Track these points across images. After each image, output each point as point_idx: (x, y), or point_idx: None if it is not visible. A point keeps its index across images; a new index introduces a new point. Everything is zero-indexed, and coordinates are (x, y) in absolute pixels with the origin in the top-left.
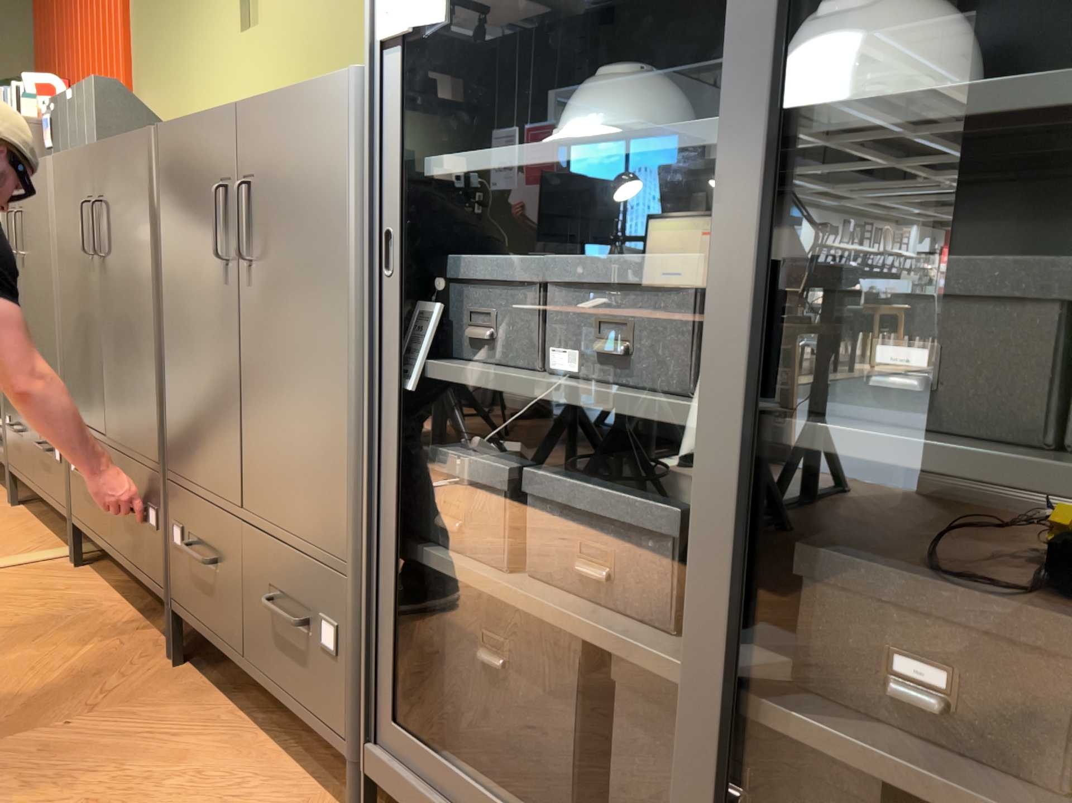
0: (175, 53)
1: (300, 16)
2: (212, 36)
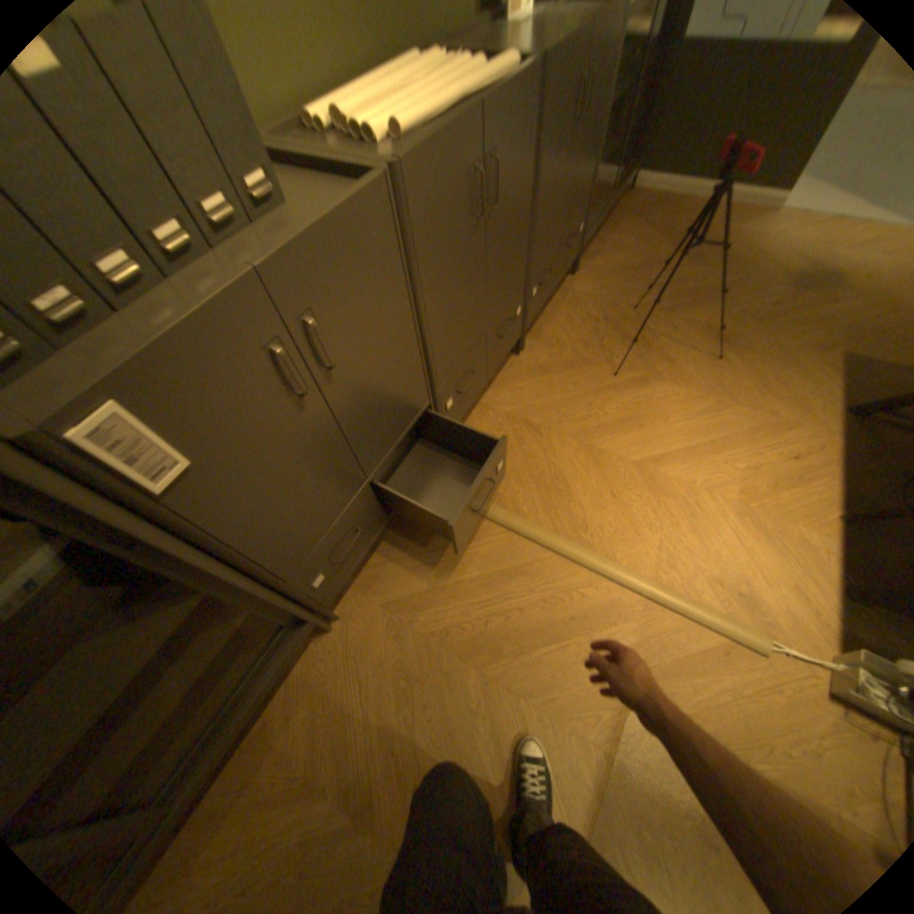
0: None
1: None
2: None
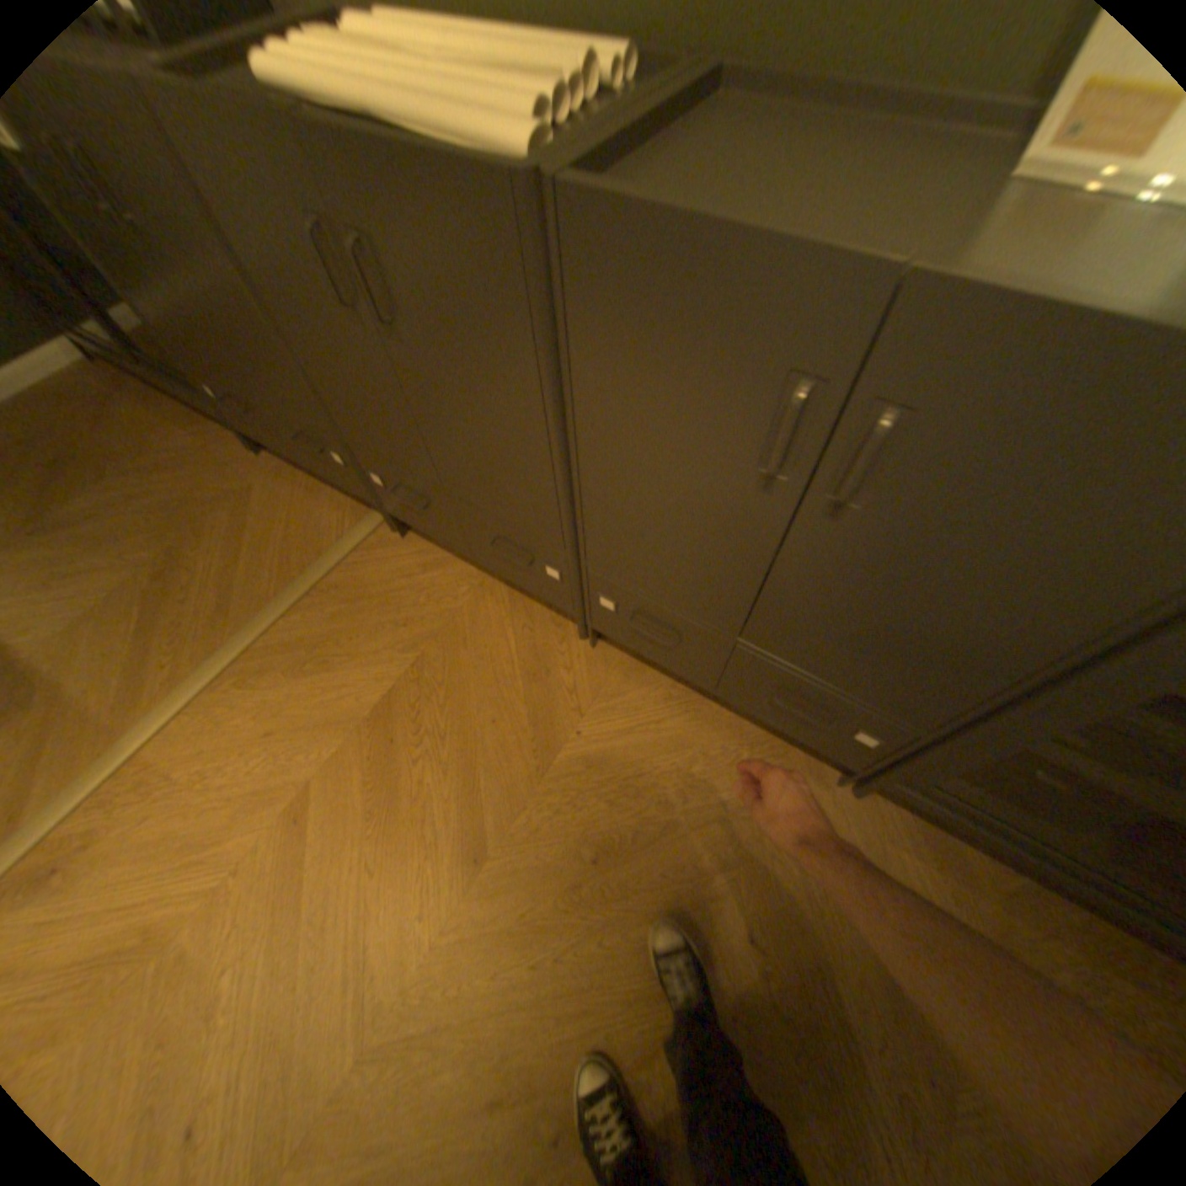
0: None
1: None
2: None
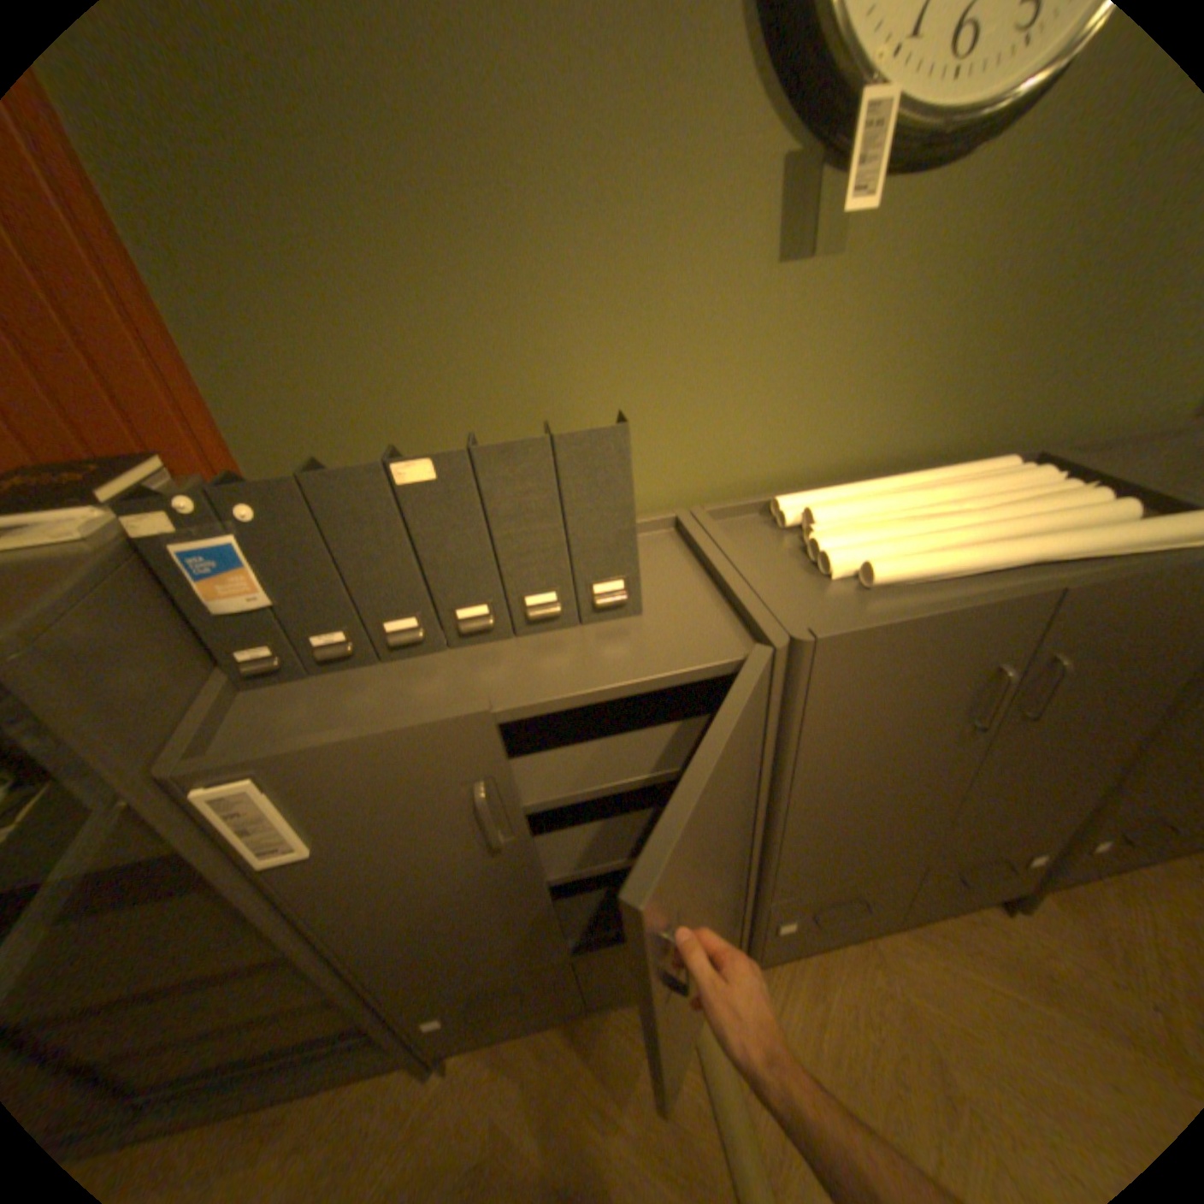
0: (459, 277)
1: (971, 248)
2: (655, 252)
